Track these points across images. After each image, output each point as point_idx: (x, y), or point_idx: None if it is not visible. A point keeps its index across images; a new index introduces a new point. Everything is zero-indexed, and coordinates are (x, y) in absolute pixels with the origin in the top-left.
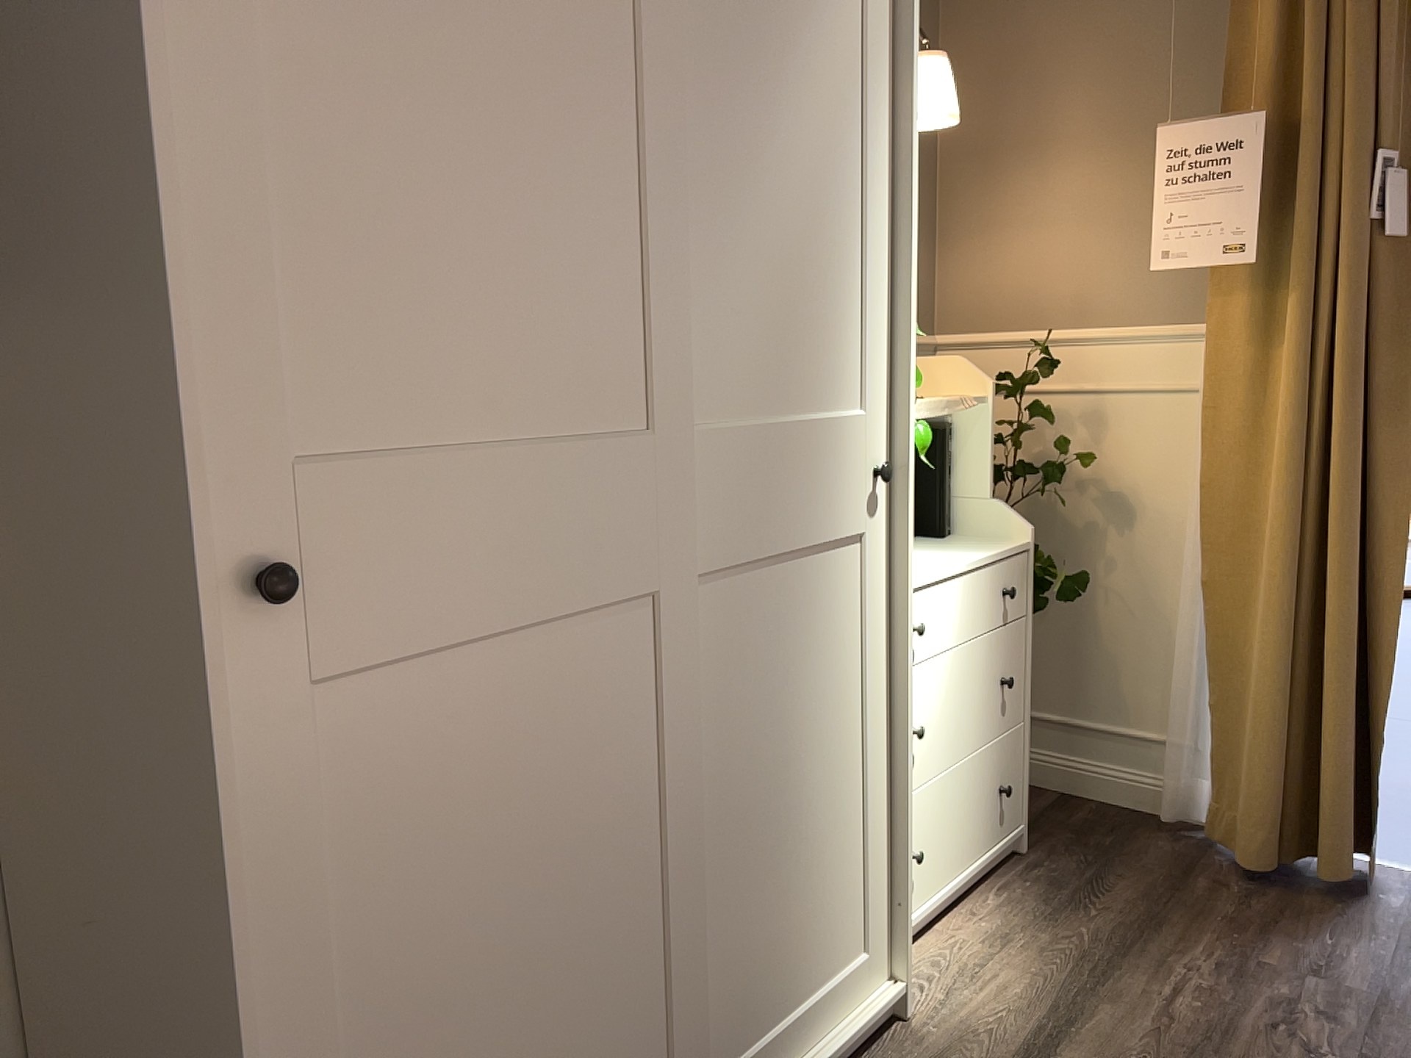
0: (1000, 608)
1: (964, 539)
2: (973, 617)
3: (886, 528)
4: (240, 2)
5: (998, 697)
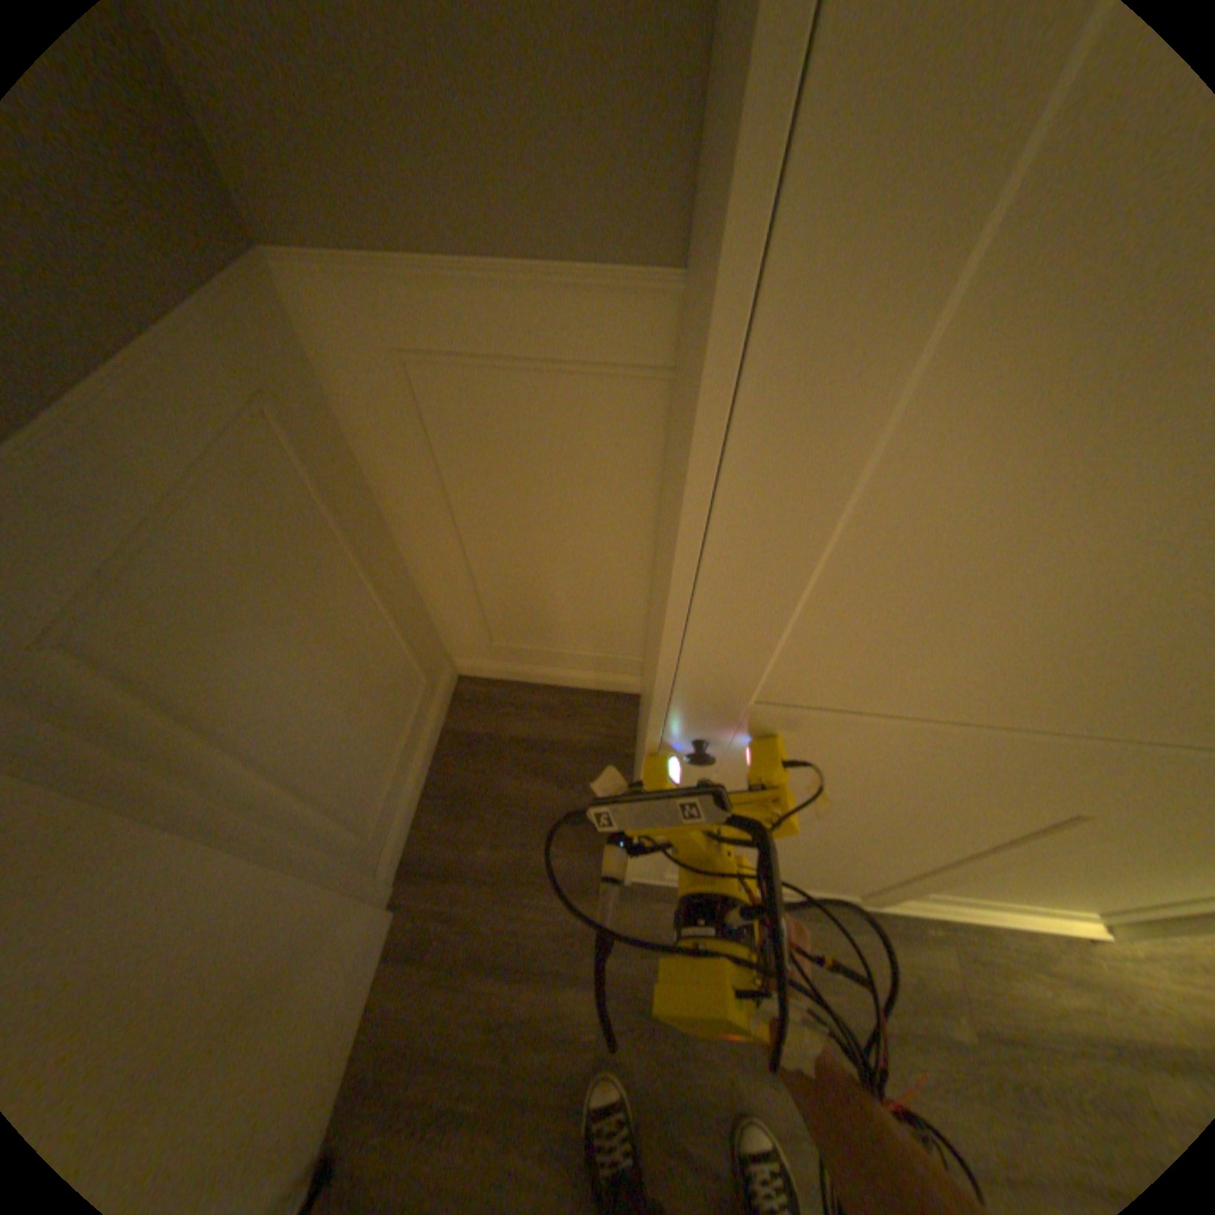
0: None
1: None
2: None
3: None
4: (904, 304)
5: None
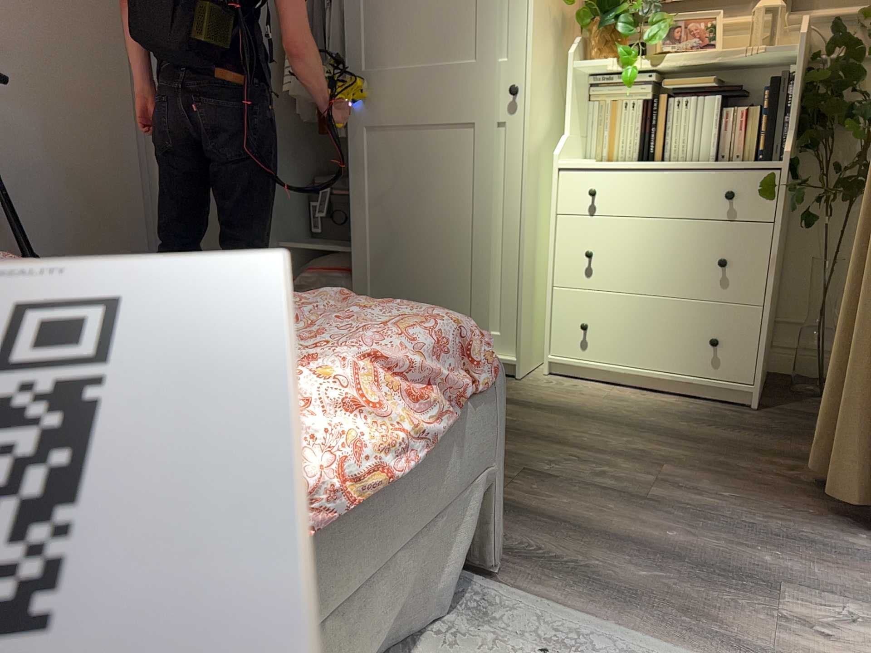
0: (718, 205)
1: (770, 163)
2: (673, 202)
3: (521, 122)
4: None
5: (711, 270)
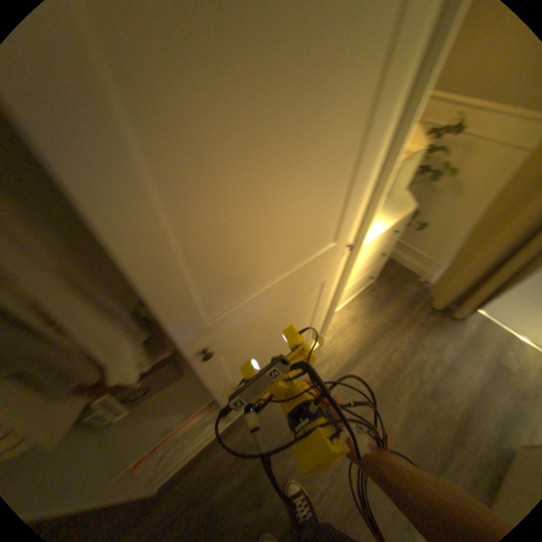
0: (389, 236)
1: (387, 202)
2: (377, 244)
3: (345, 258)
4: None
5: (378, 258)
